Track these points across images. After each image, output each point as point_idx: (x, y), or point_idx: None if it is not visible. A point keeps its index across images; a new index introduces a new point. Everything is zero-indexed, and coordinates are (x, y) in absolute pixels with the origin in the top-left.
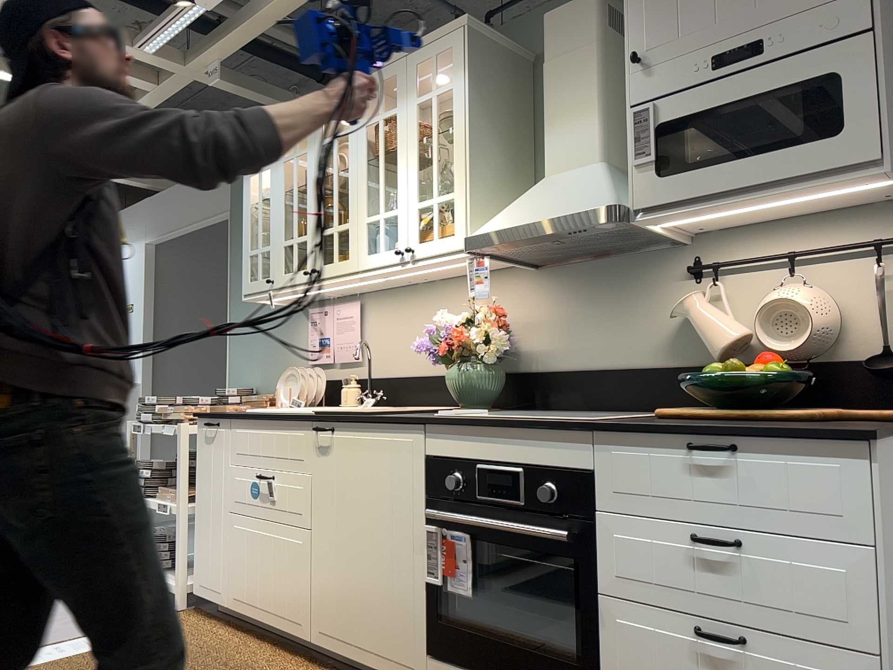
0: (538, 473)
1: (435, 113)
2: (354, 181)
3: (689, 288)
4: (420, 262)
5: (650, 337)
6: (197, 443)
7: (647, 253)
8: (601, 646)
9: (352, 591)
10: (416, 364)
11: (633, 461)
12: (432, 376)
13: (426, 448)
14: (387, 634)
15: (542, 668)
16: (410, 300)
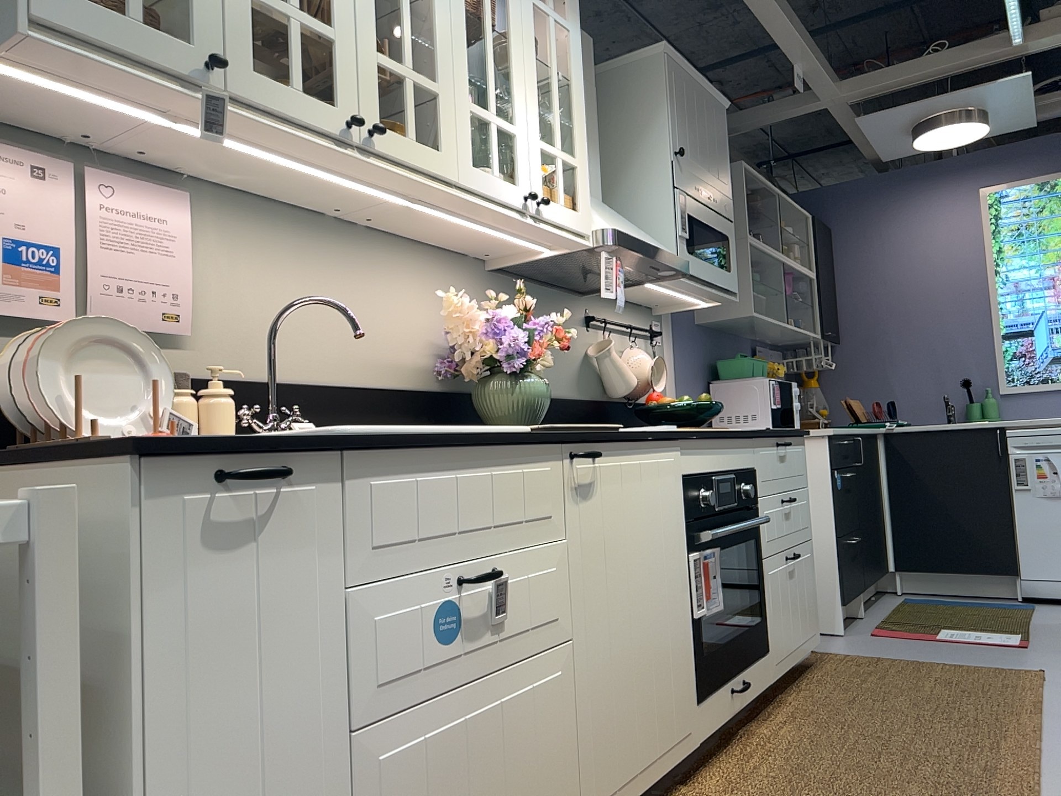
0: (738, 476)
1: (555, 41)
2: (446, 20)
3: (587, 334)
4: (546, 225)
5: (570, 371)
6: (128, 565)
7: (566, 292)
8: (766, 596)
9: (634, 693)
10: (328, 364)
11: (767, 457)
12: (363, 388)
13: (681, 466)
14: (670, 715)
15: (750, 639)
16: (312, 241)
